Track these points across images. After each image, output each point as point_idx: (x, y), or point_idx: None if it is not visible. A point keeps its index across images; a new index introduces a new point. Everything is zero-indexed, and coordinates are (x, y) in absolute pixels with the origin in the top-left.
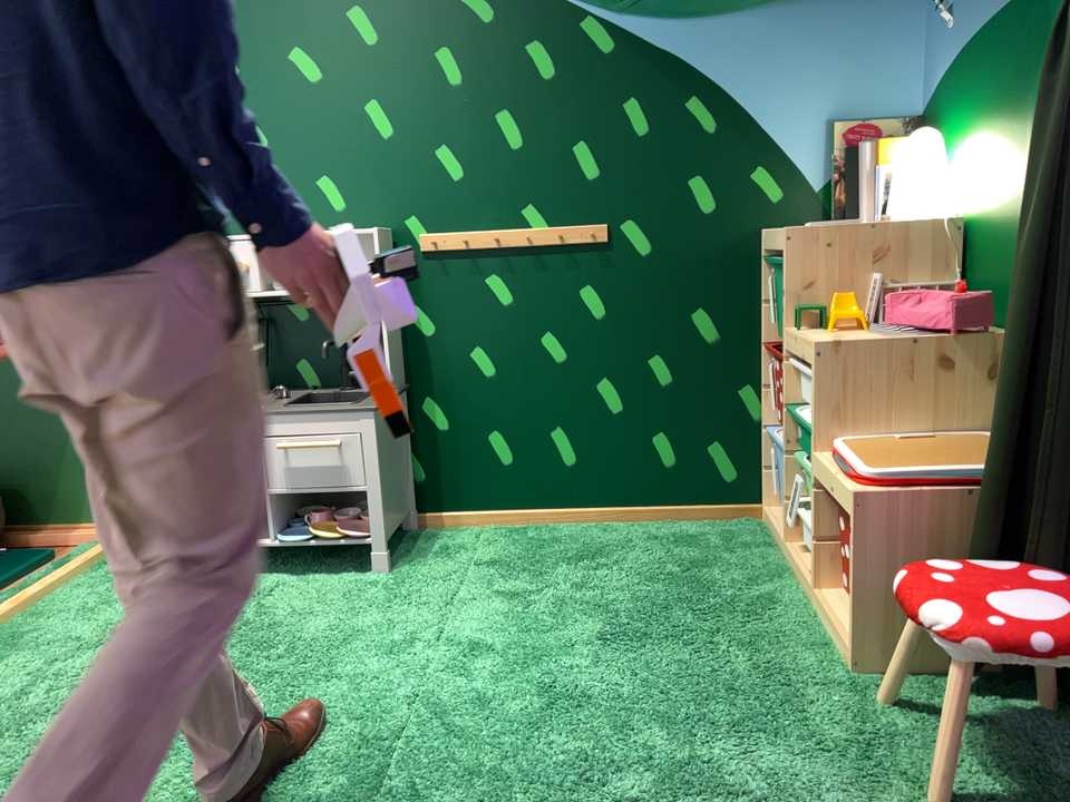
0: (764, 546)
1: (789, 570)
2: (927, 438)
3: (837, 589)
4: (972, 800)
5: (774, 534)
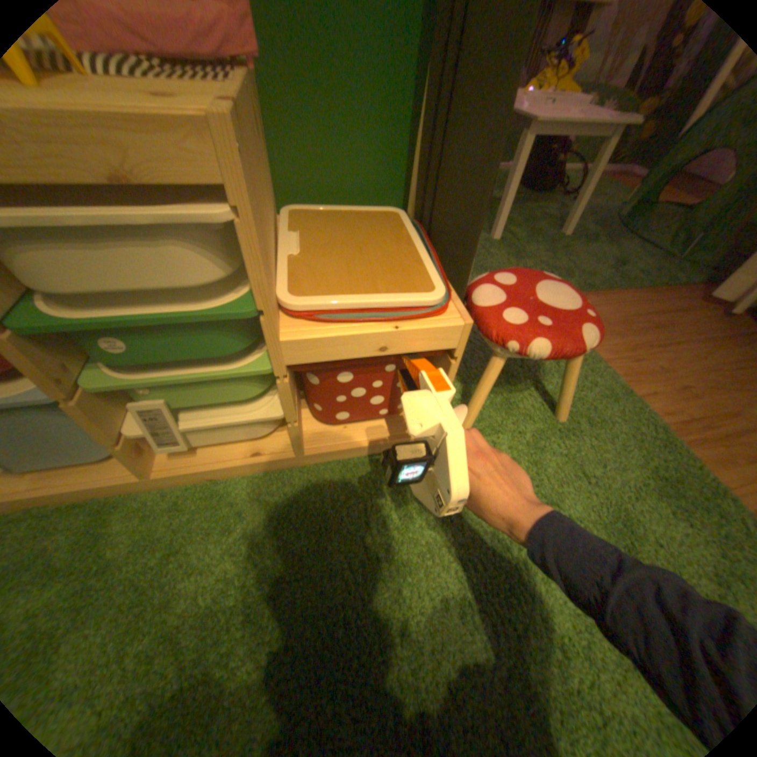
0: (108, 512)
1: (204, 482)
2: (298, 238)
3: (366, 423)
4: (545, 403)
5: (73, 495)
